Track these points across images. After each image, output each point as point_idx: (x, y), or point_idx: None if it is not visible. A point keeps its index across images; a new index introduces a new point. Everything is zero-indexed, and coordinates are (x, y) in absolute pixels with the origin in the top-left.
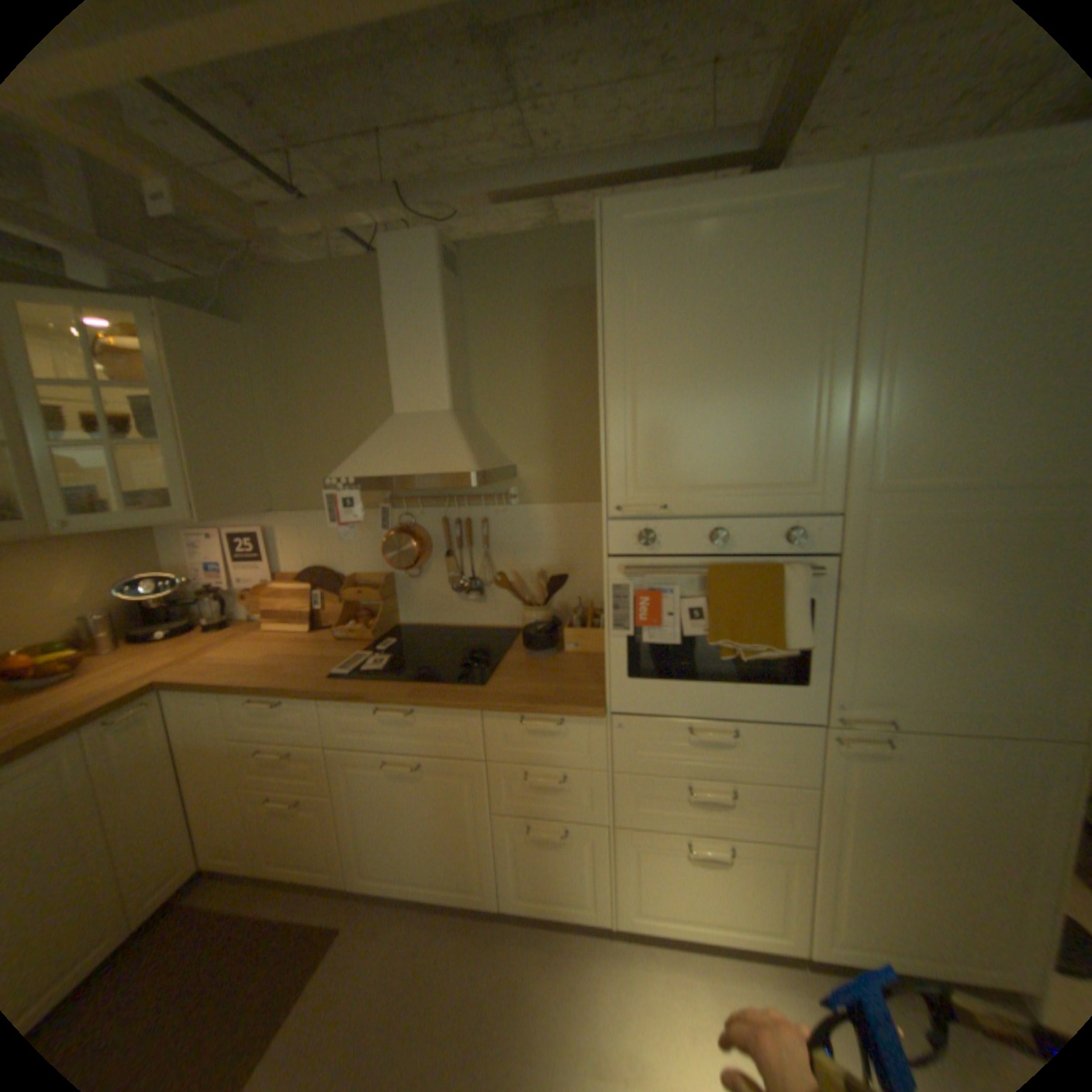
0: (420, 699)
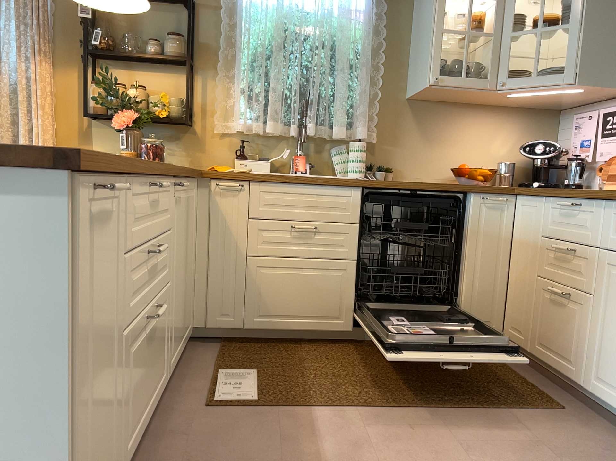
0: None
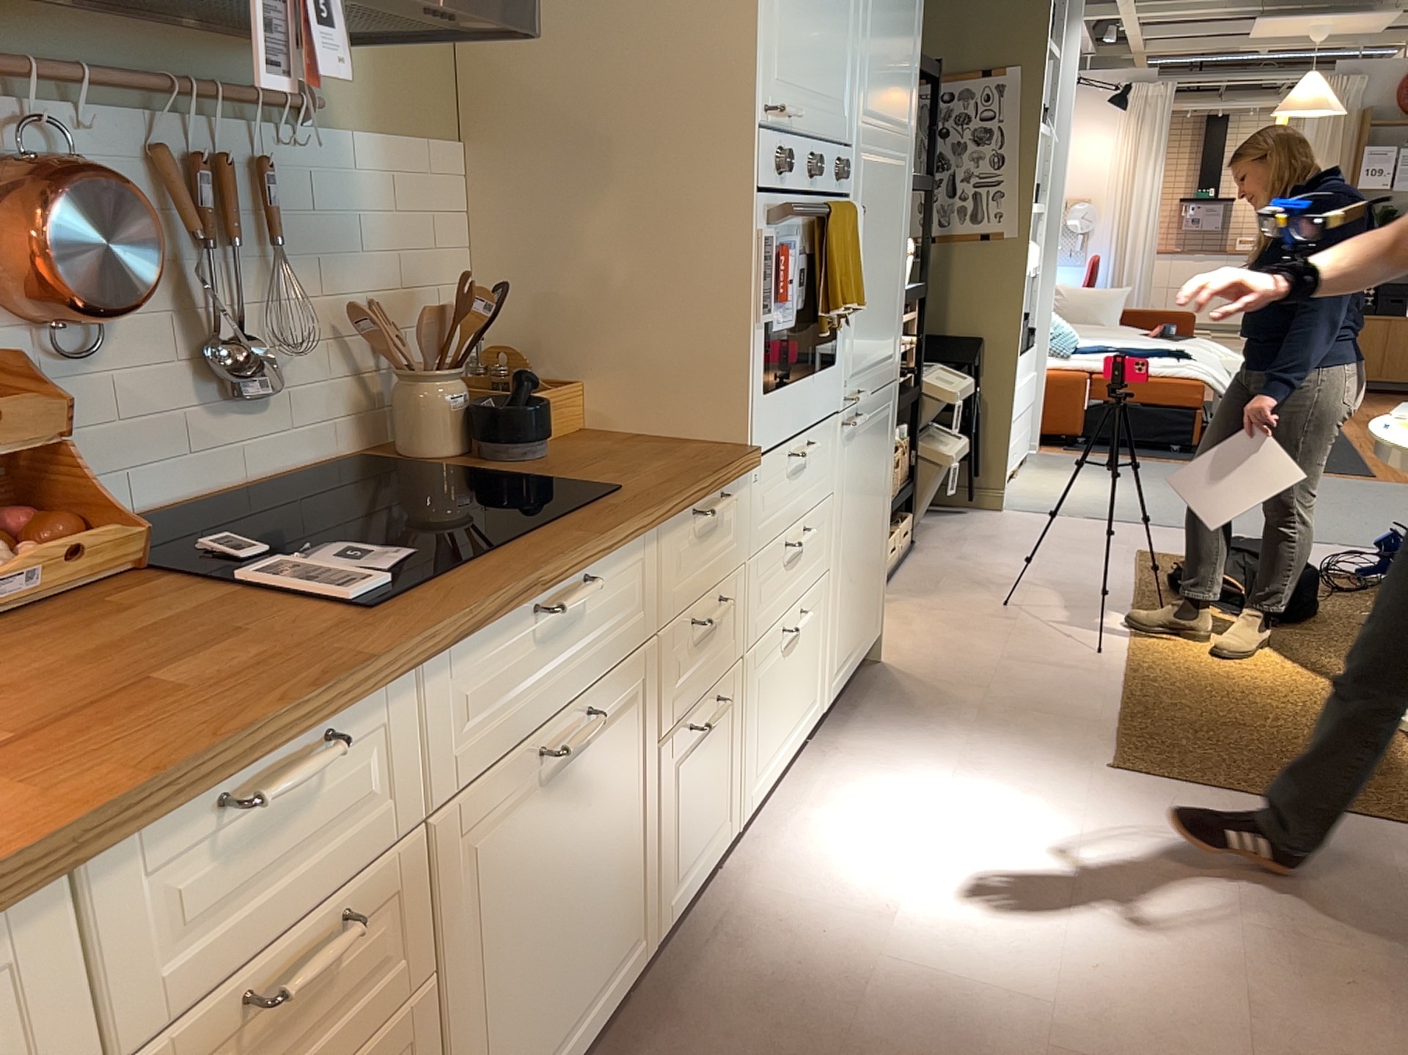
0: (607, 536)
